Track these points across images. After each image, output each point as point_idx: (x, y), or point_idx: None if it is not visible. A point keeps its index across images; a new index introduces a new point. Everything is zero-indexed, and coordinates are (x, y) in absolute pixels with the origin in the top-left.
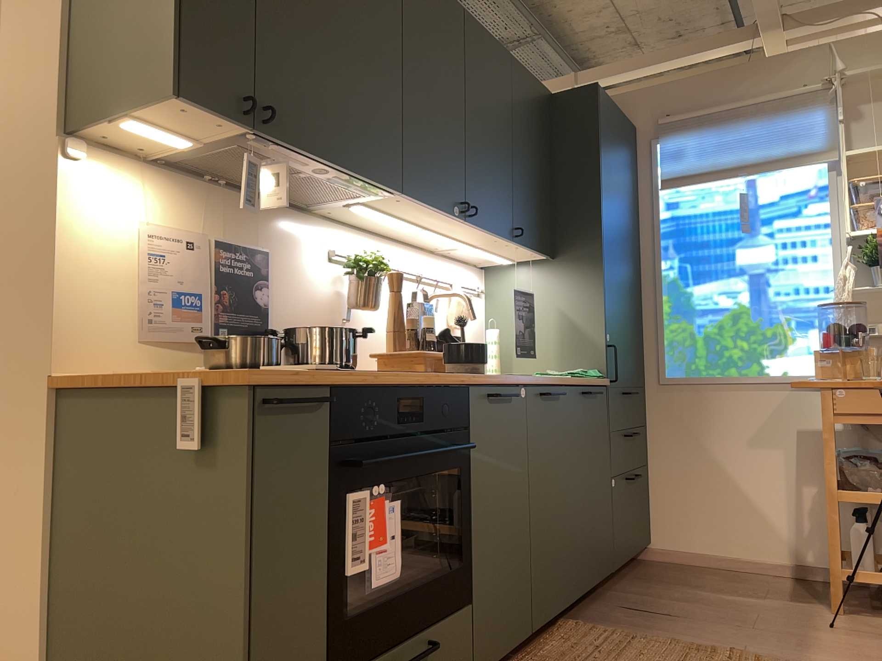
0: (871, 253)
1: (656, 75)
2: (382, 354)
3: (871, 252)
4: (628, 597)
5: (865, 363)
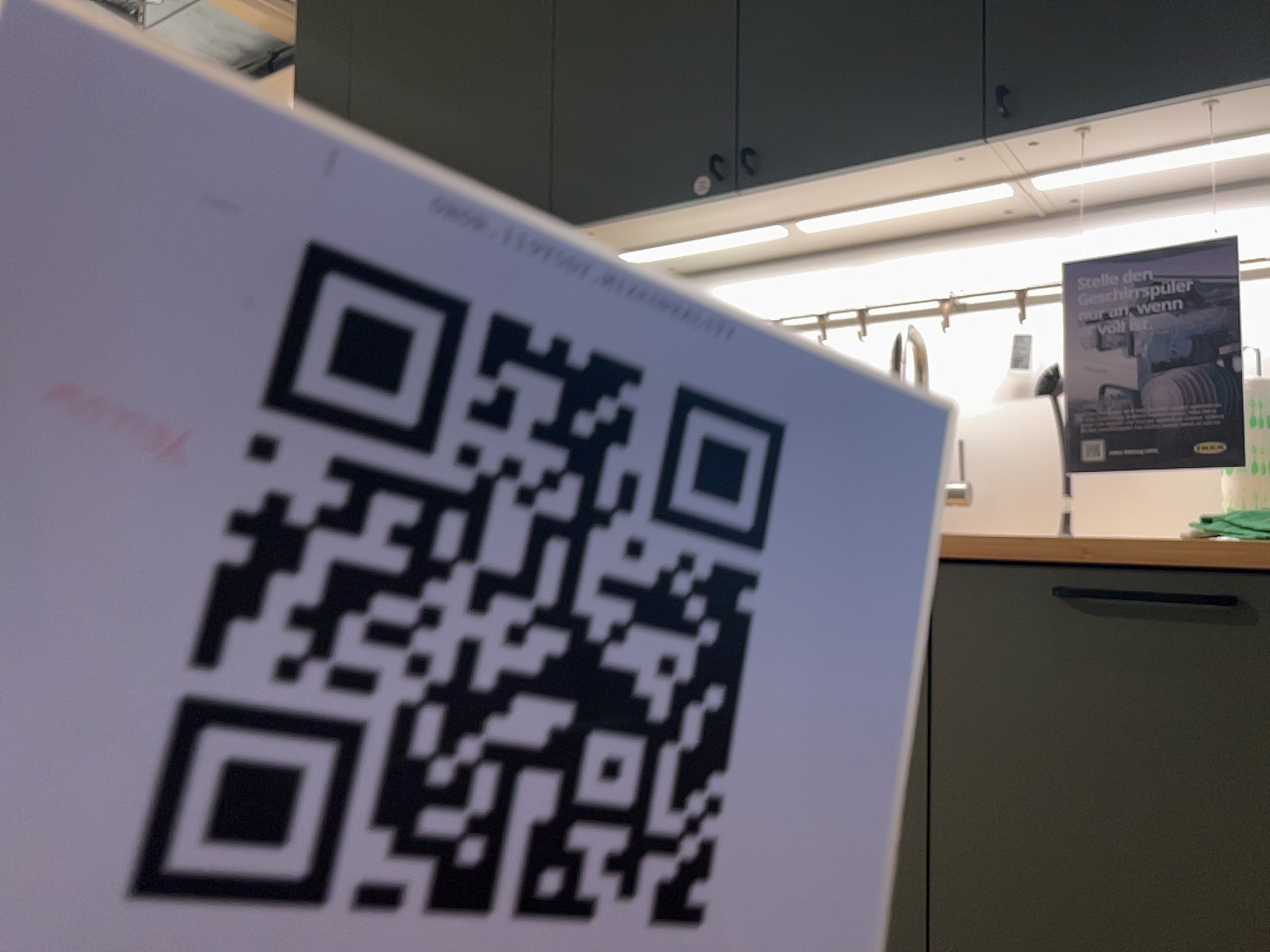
0: None
1: None
2: None
3: None
4: None
5: None
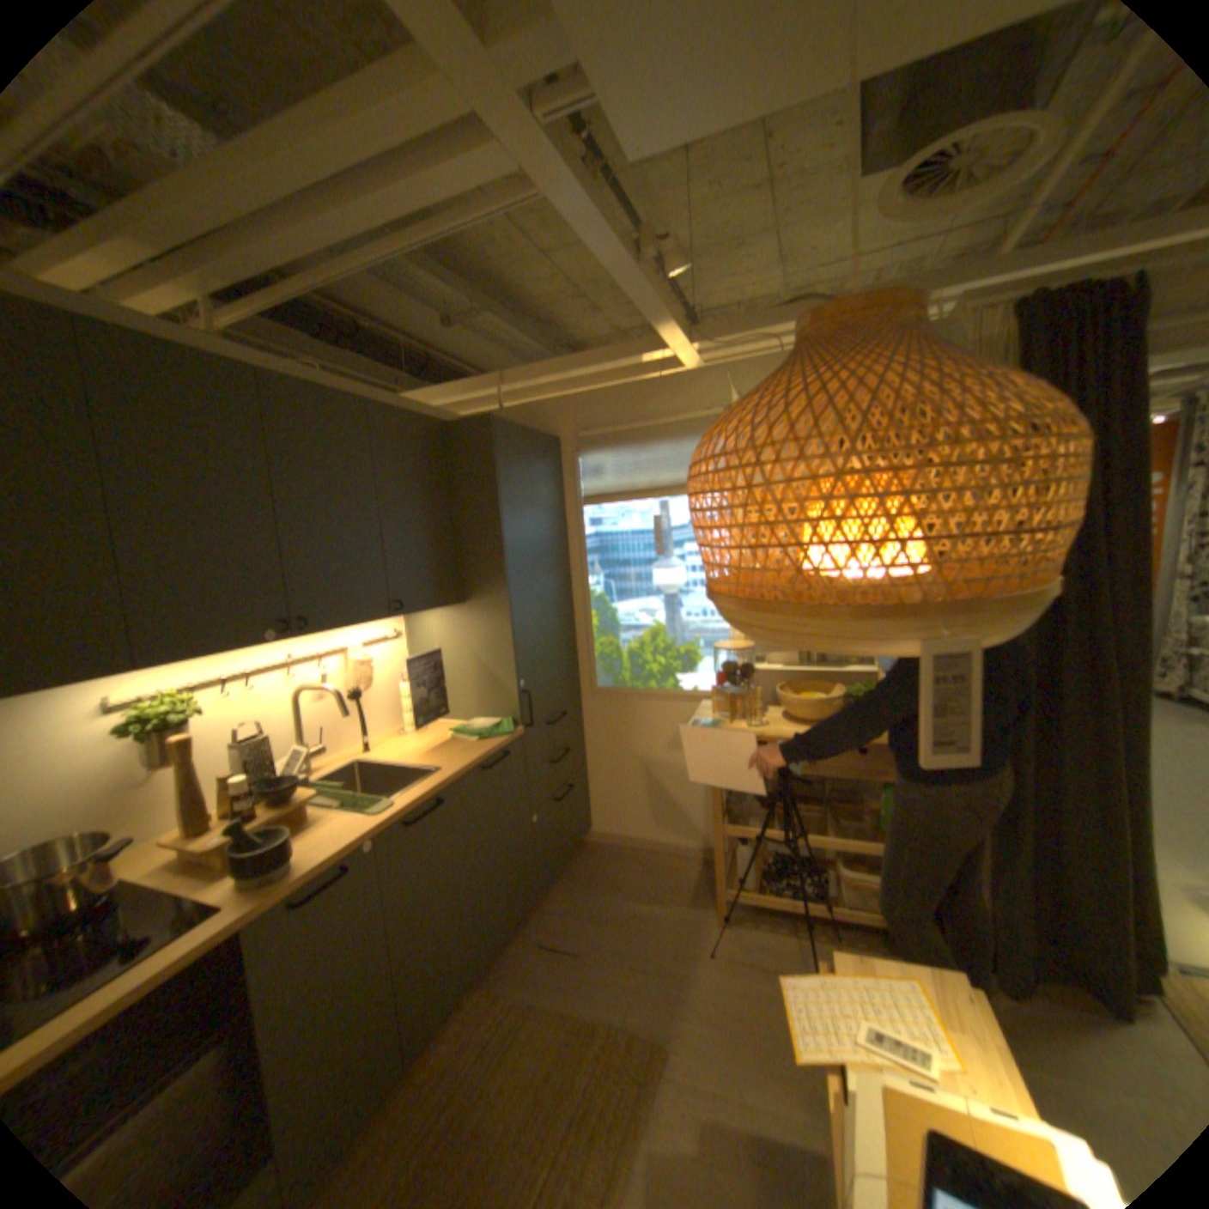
0: None
1: (579, 378)
2: (168, 848)
3: None
4: (549, 925)
5: (751, 706)
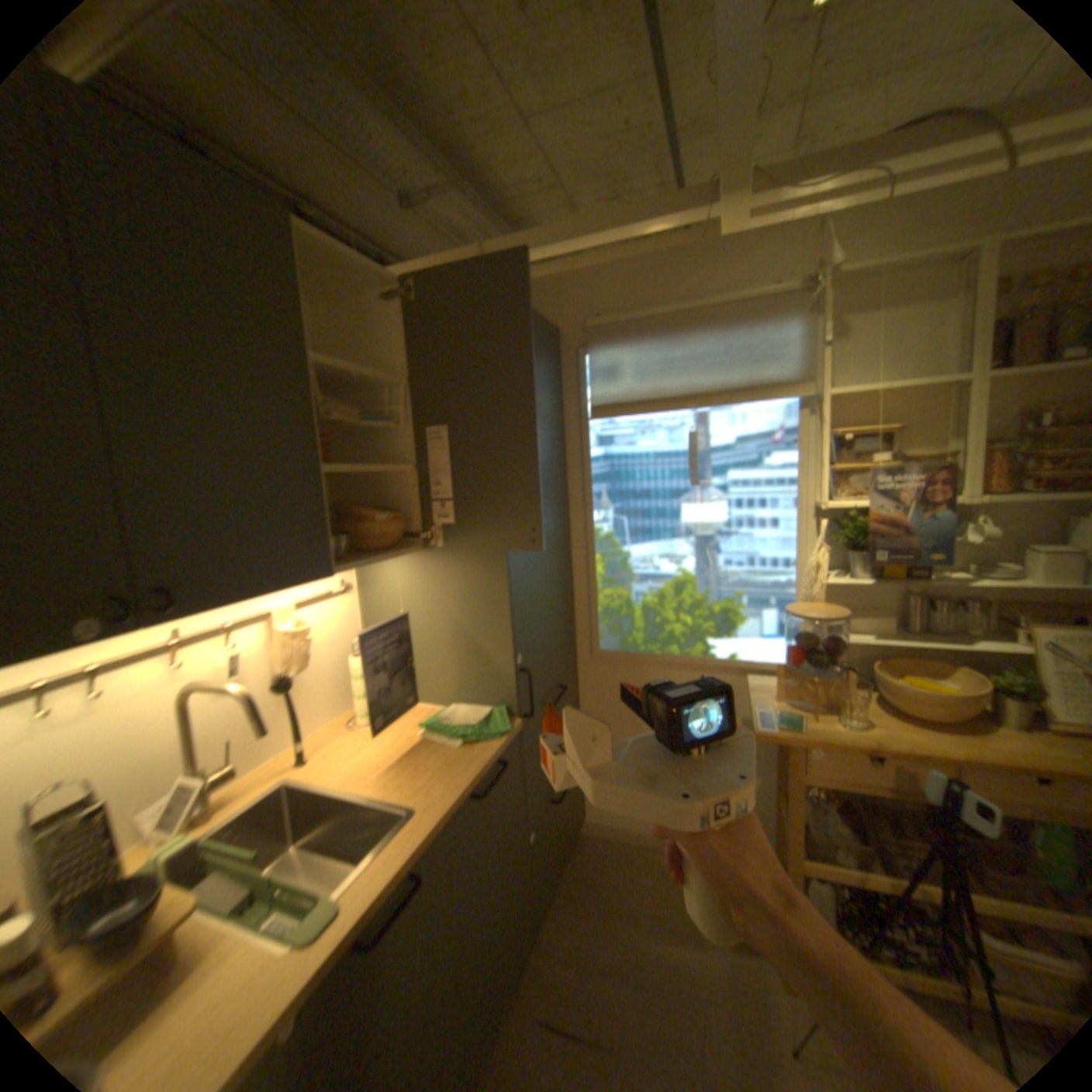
0: (858, 537)
1: (585, 251)
2: None
3: (857, 534)
4: (551, 980)
5: (845, 696)
